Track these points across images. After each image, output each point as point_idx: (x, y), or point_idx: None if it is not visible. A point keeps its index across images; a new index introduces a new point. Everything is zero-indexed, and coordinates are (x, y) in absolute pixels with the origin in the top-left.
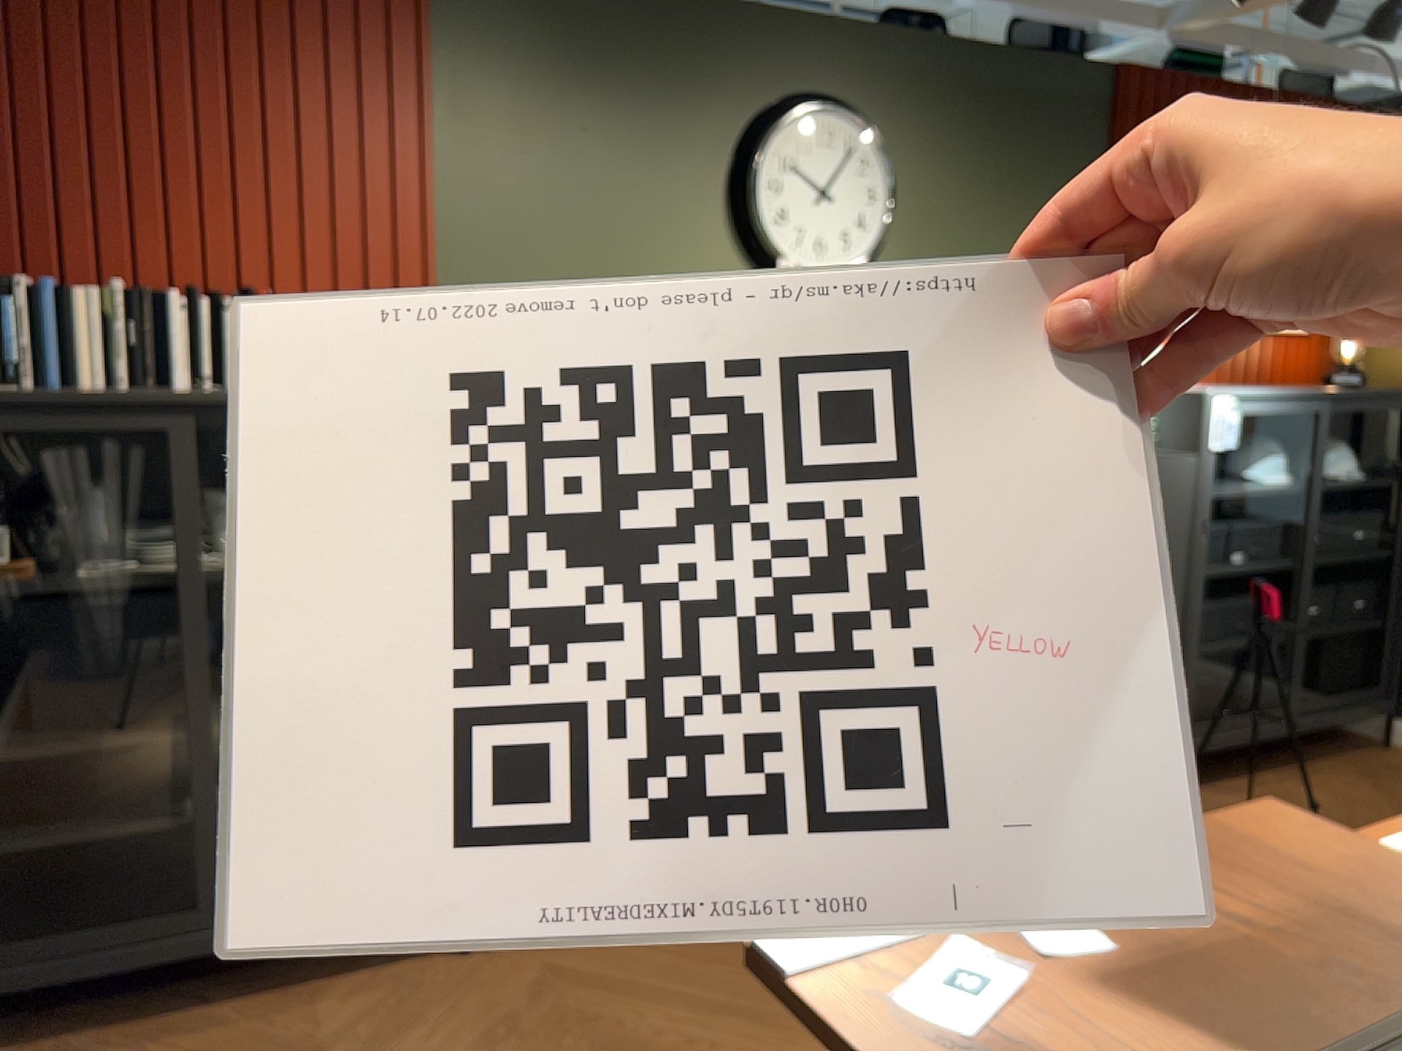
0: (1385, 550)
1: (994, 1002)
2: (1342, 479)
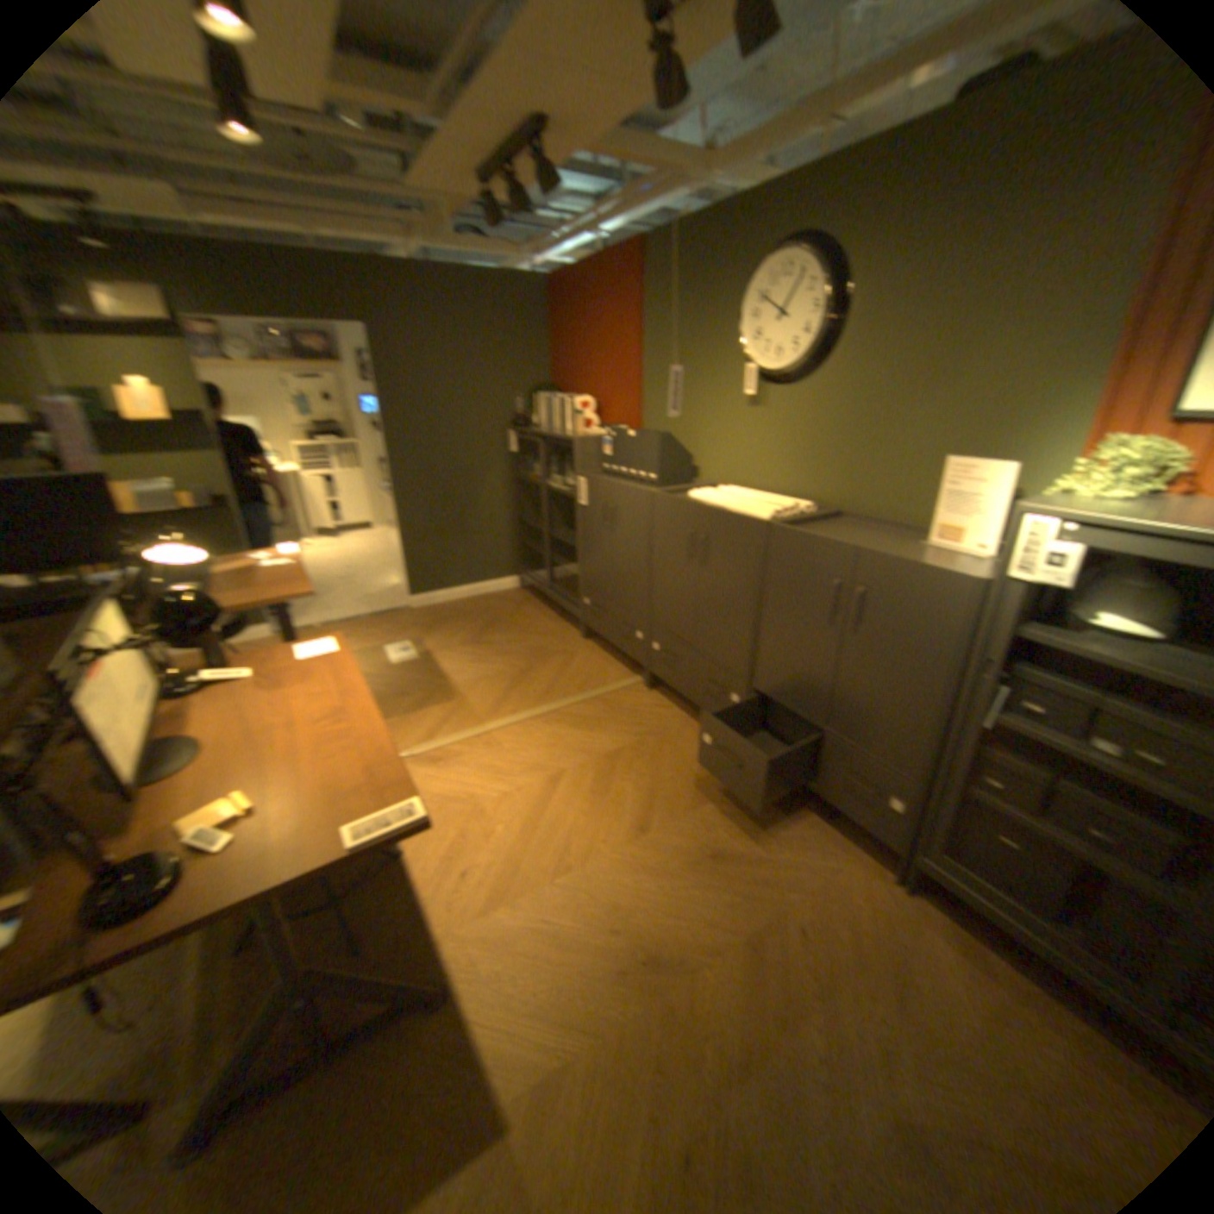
0: None
1: (259, 559)
2: None
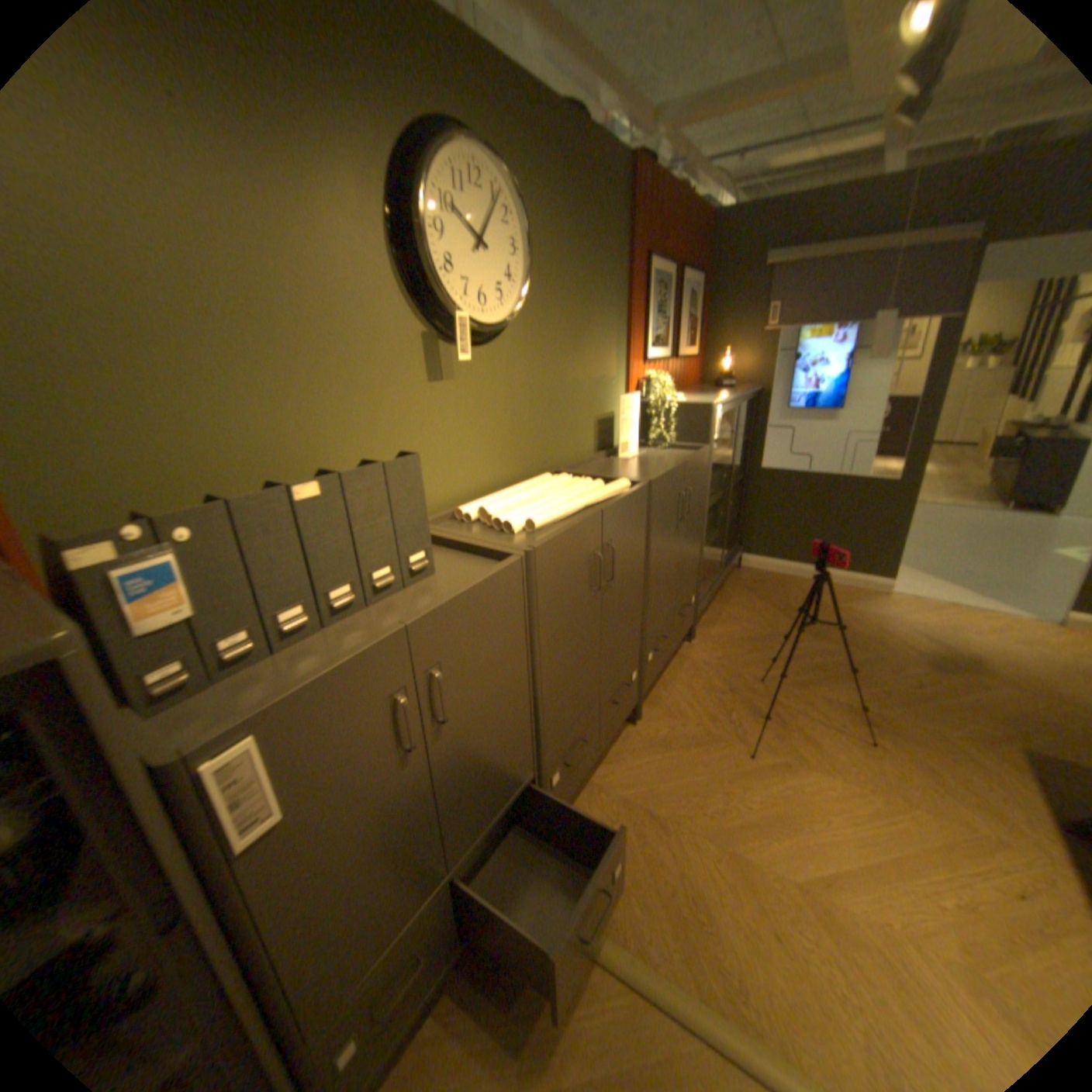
0: (737, 473)
1: None
2: (728, 440)
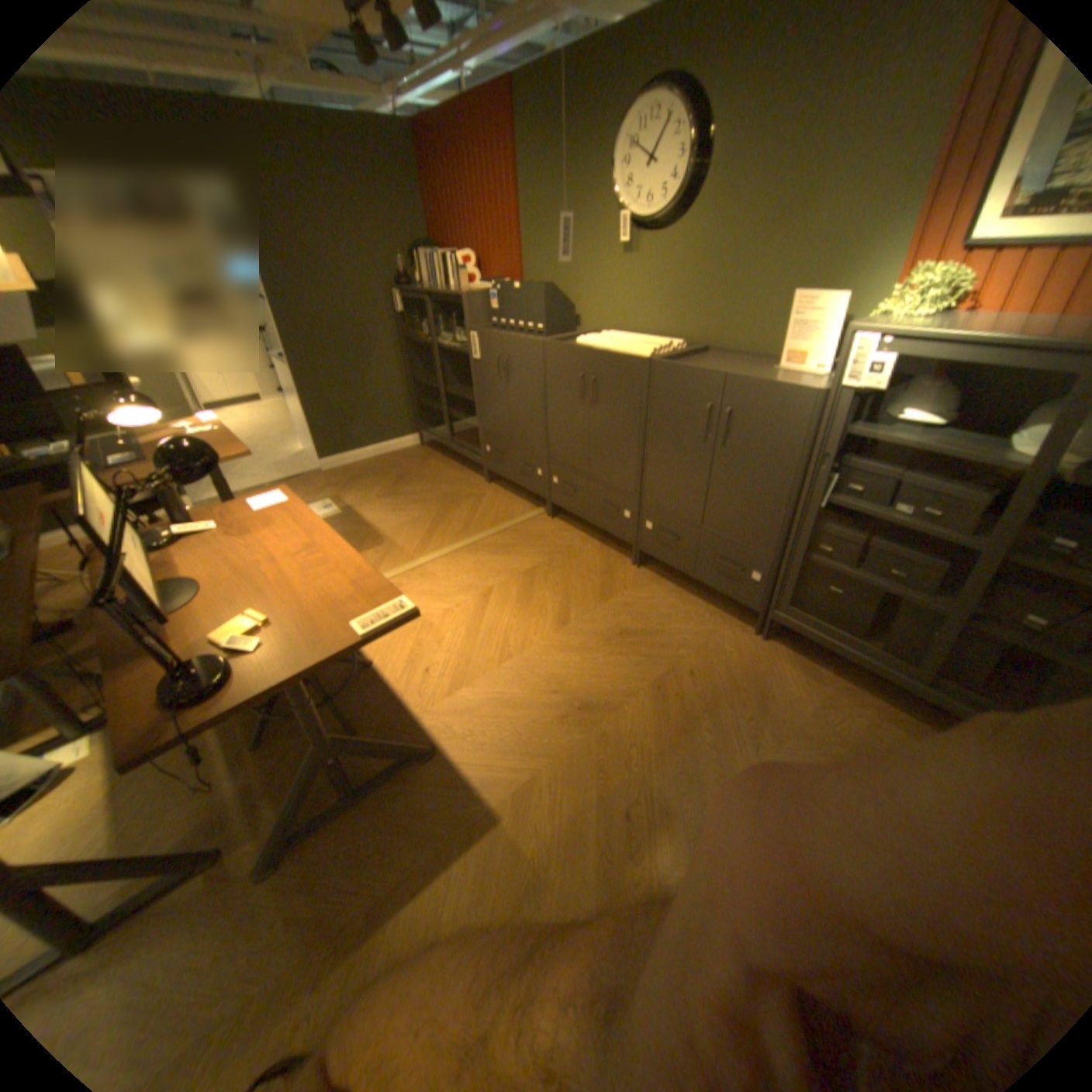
0: None
1: (193, 428)
2: None
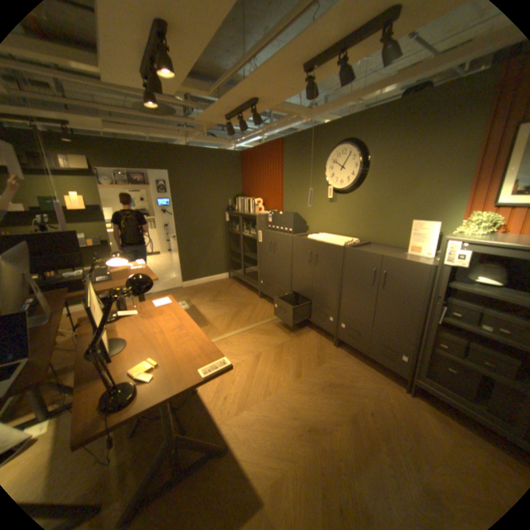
0: None
1: (131, 266)
2: None
